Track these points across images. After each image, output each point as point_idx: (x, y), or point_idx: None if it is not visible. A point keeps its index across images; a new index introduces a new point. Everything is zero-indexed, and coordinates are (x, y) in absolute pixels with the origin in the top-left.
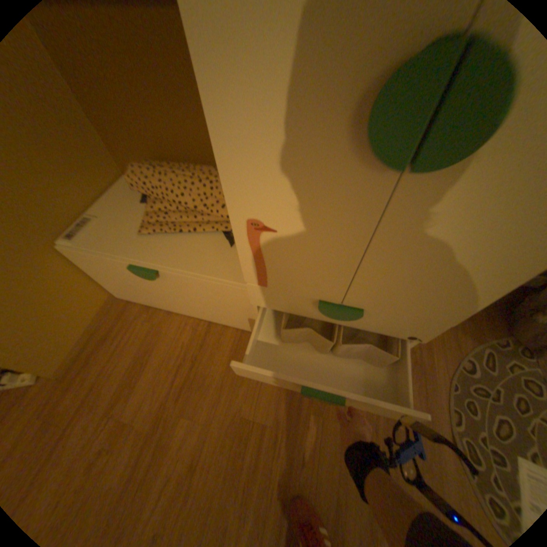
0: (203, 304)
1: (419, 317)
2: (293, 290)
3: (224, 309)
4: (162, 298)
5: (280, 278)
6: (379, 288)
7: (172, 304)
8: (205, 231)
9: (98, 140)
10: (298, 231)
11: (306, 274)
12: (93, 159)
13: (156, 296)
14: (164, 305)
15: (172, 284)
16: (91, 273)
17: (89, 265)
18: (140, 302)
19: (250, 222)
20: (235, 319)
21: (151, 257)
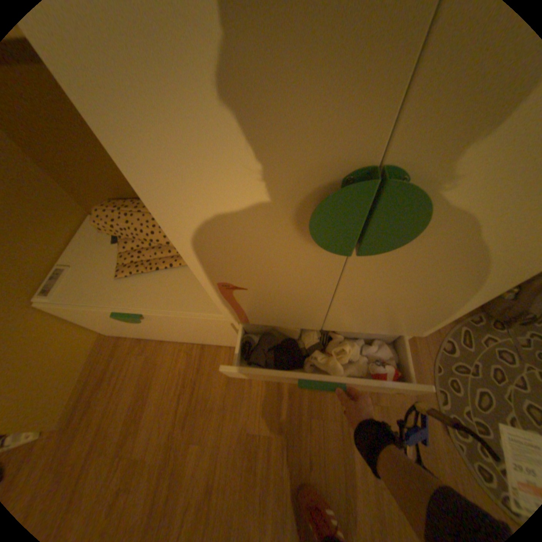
0: (192, 333)
1: (394, 332)
2: (274, 323)
3: (213, 335)
4: (150, 332)
5: (260, 317)
6: (353, 318)
7: (161, 335)
8: (181, 264)
9: (53, 185)
10: (267, 287)
11: (284, 313)
12: (52, 206)
13: (144, 331)
14: (153, 336)
15: (157, 321)
16: (73, 320)
17: (70, 314)
18: (129, 336)
19: (220, 284)
20: (226, 340)
21: (131, 301)
